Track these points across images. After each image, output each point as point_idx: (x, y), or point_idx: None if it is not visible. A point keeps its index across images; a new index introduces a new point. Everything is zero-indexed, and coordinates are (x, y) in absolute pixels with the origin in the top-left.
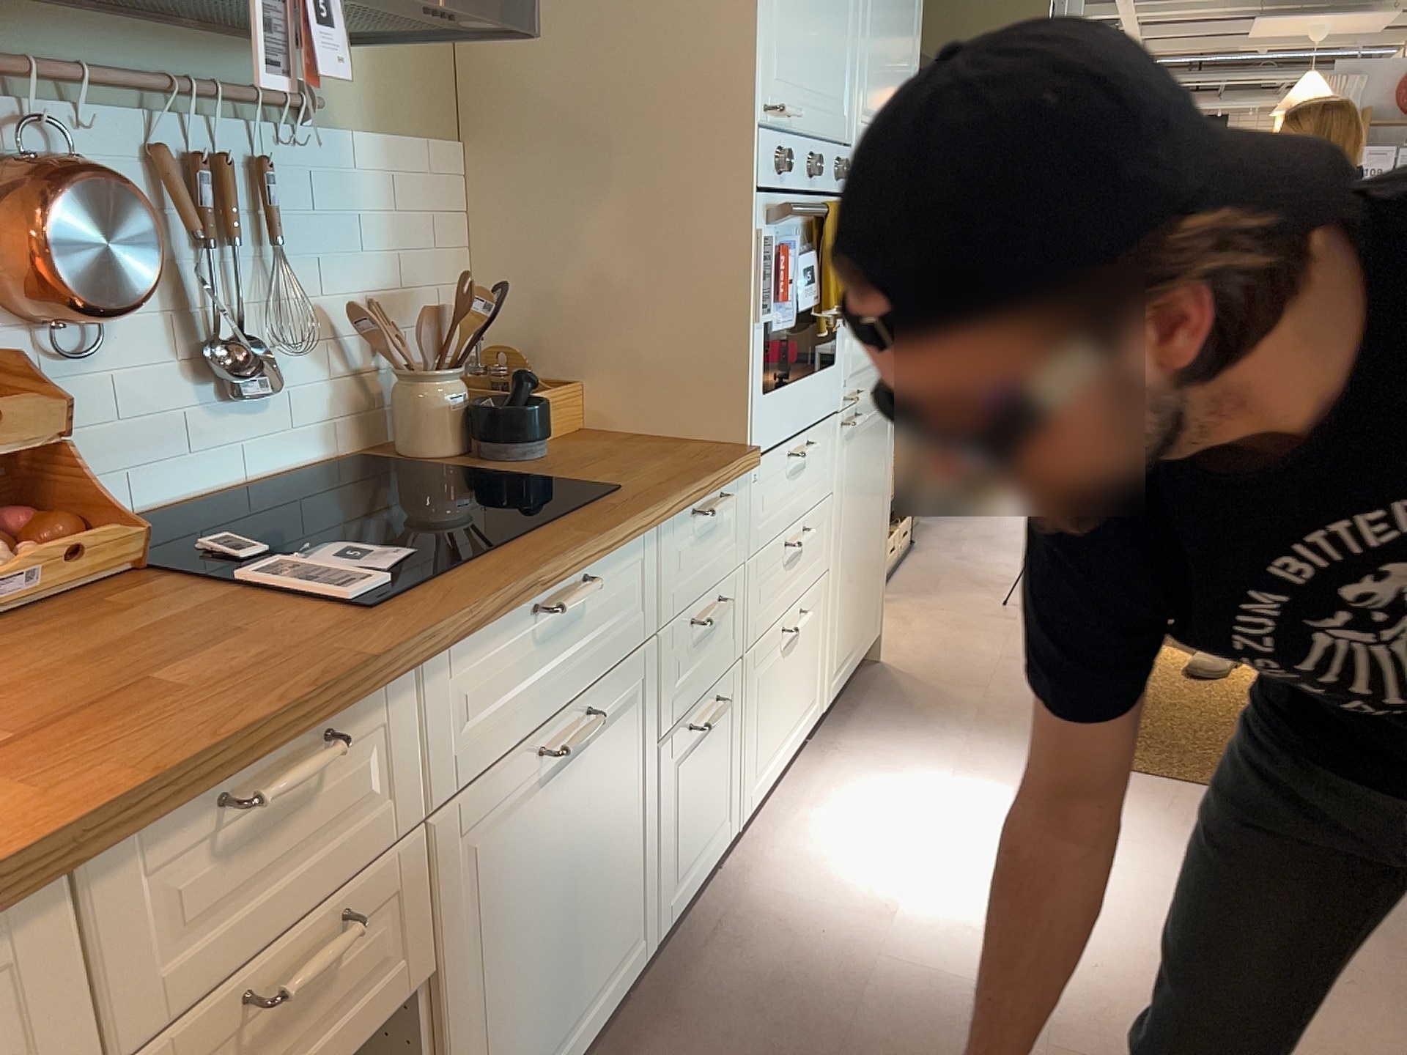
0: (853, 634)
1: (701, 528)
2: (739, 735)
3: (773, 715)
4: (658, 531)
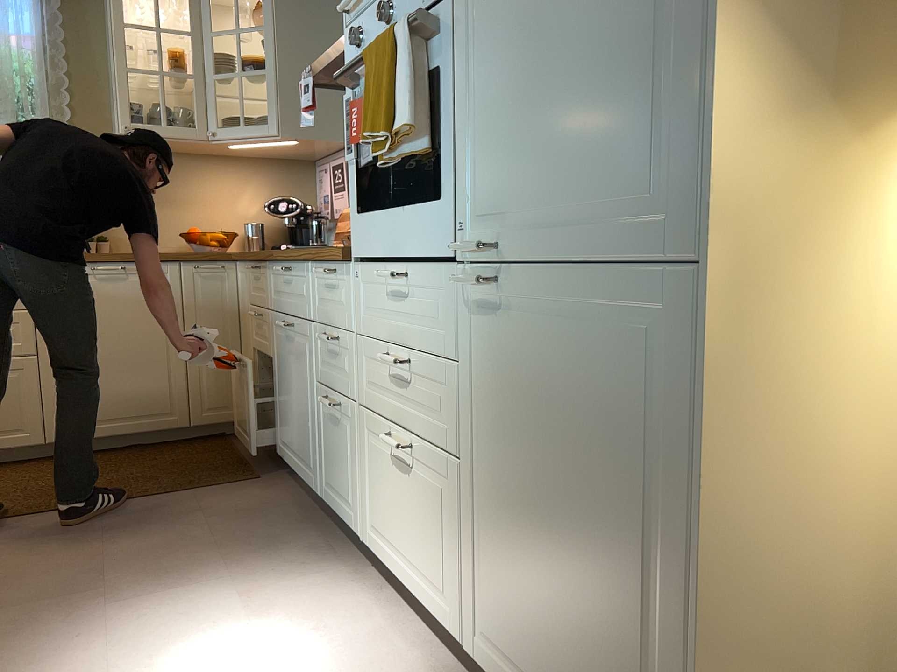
0: (538, 662)
1: (330, 284)
2: (360, 466)
3: (388, 507)
4: (310, 268)
